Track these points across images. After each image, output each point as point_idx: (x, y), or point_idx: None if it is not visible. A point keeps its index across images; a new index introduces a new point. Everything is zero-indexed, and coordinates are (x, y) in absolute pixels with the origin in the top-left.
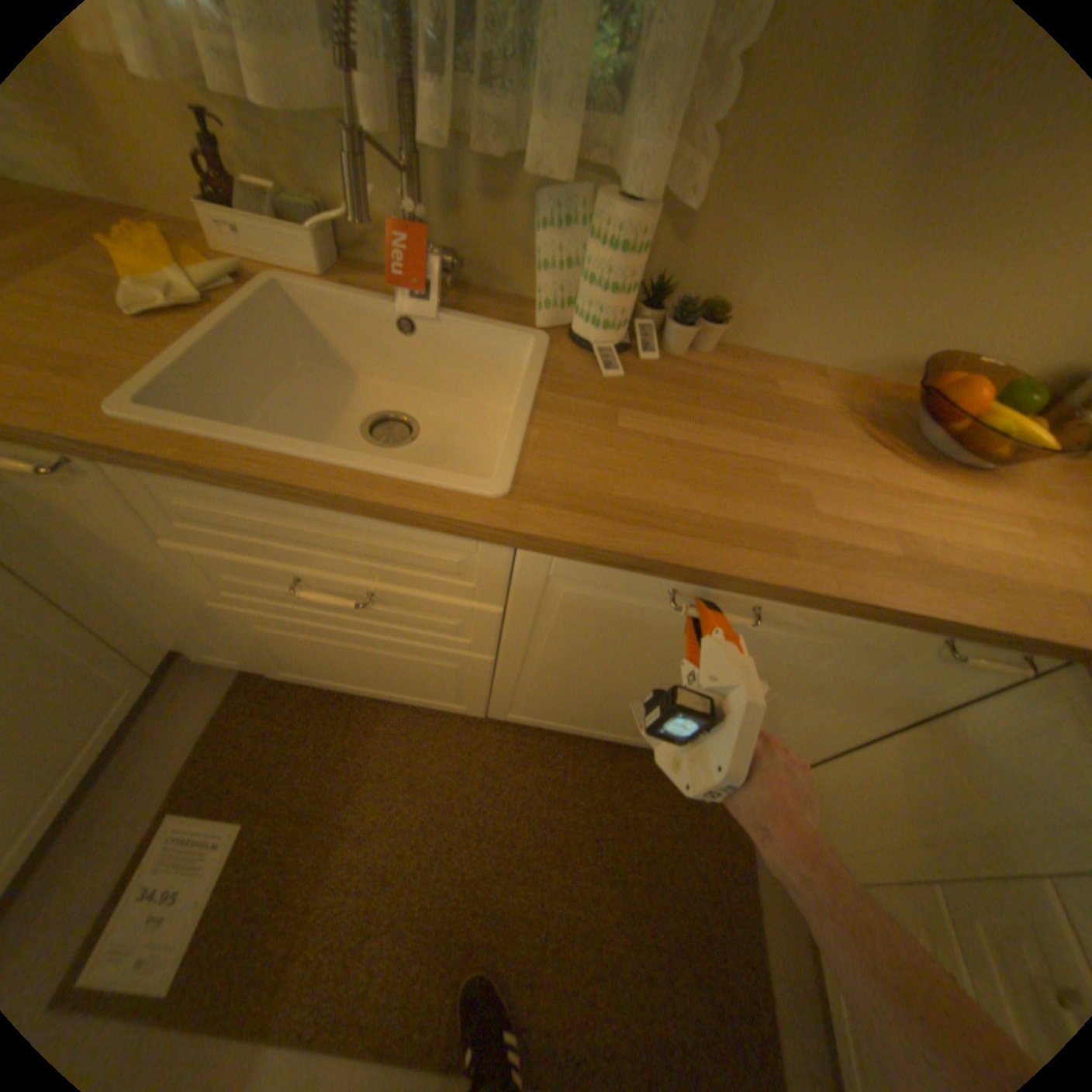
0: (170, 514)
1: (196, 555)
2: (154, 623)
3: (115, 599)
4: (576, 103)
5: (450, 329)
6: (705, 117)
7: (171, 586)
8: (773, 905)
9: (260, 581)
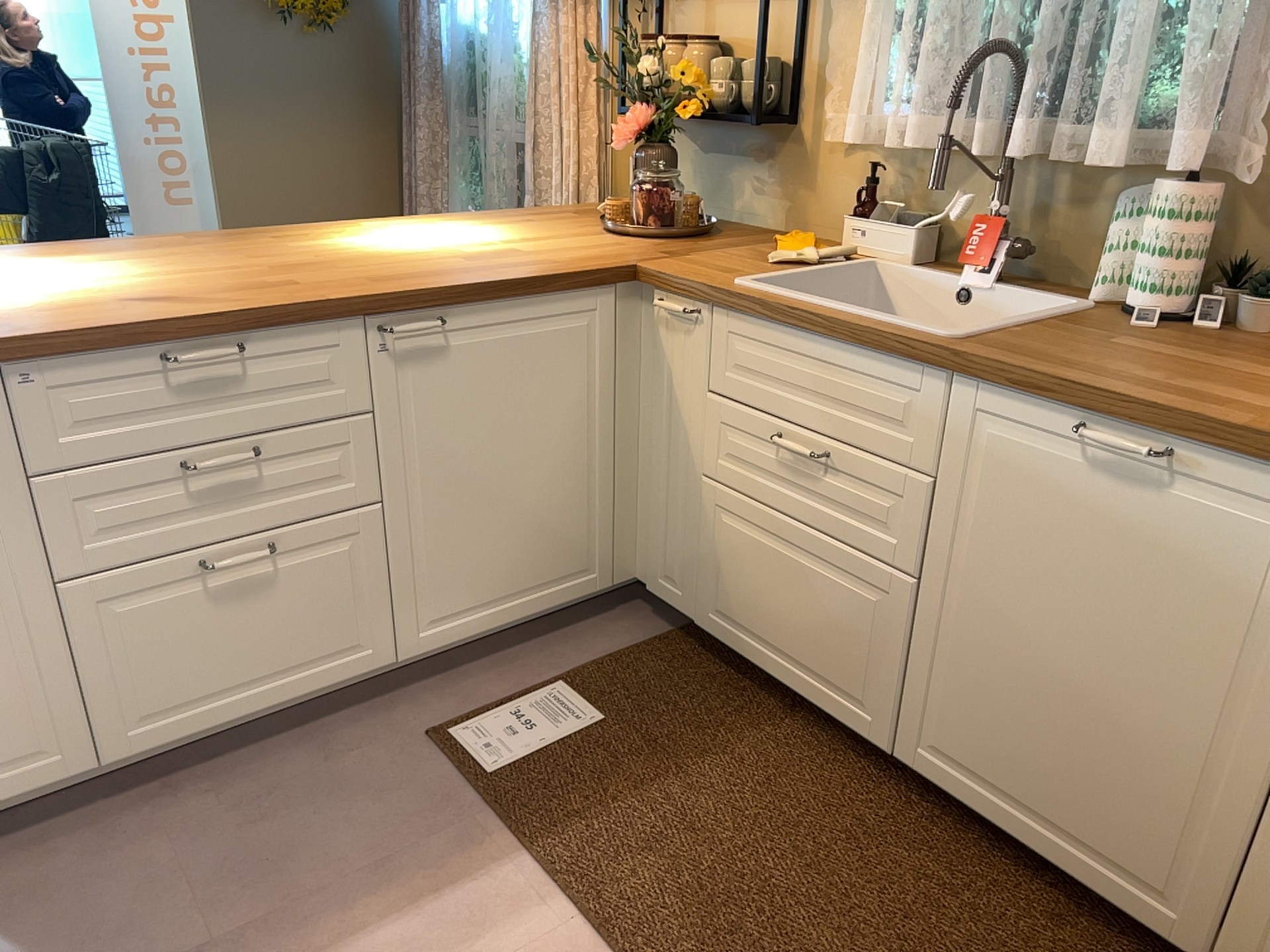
0: (729, 361)
1: (725, 407)
2: (648, 523)
3: (640, 483)
4: (1121, 121)
5: (998, 299)
6: (1260, 125)
7: (689, 454)
8: None
9: (753, 441)
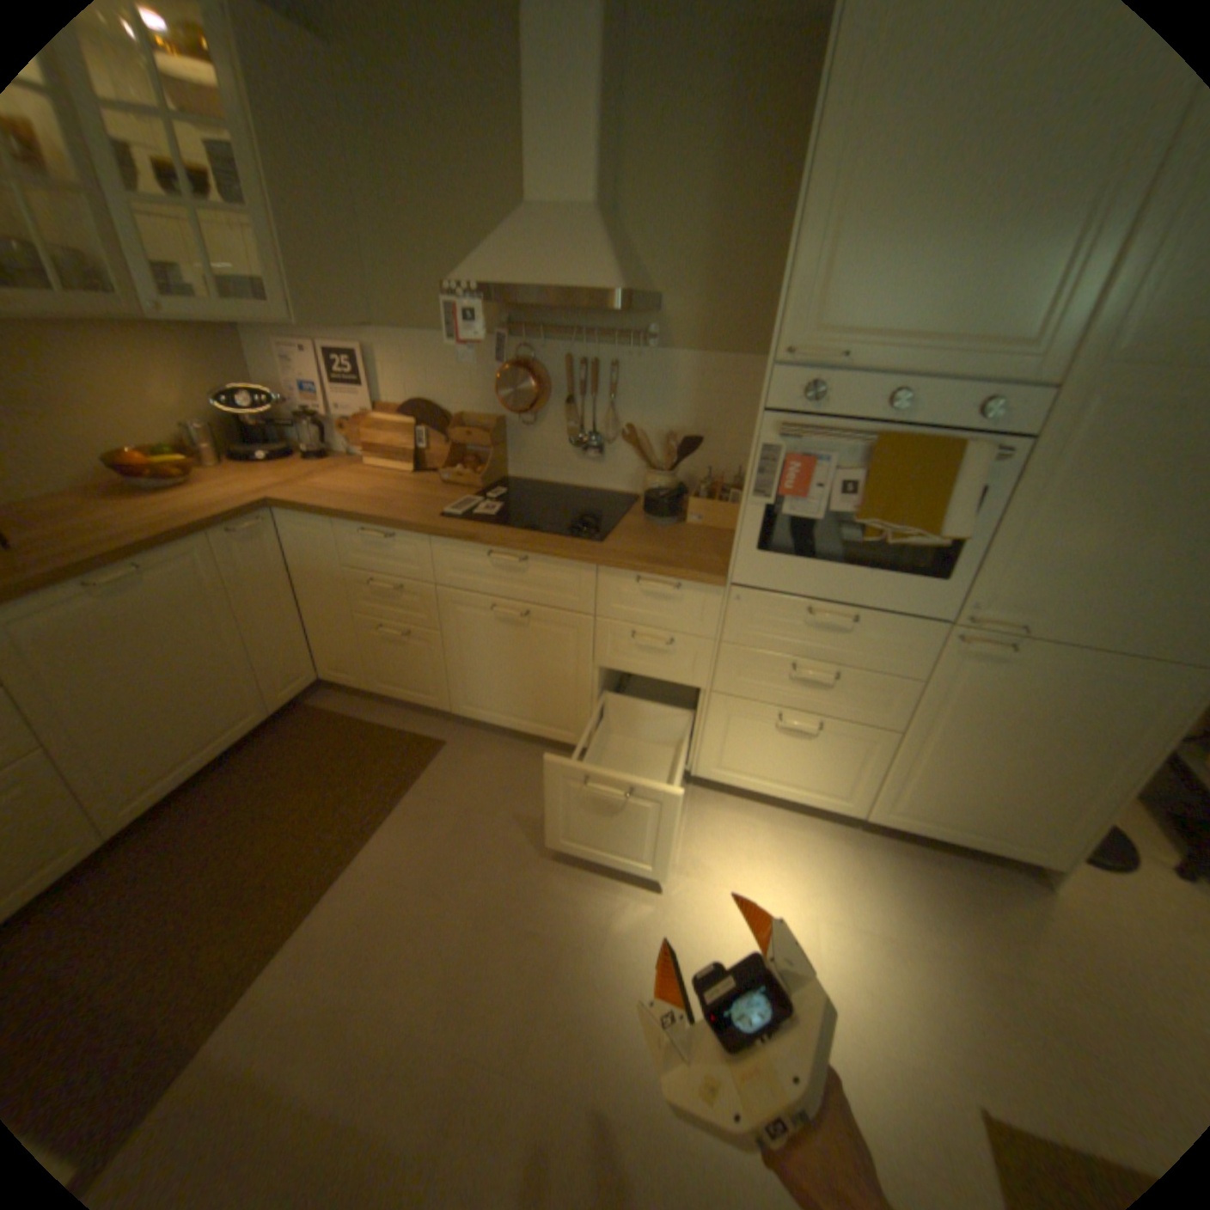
0: None
1: None
2: None
3: None
4: None
5: None
6: None
7: None
8: (372, 717)
9: None
